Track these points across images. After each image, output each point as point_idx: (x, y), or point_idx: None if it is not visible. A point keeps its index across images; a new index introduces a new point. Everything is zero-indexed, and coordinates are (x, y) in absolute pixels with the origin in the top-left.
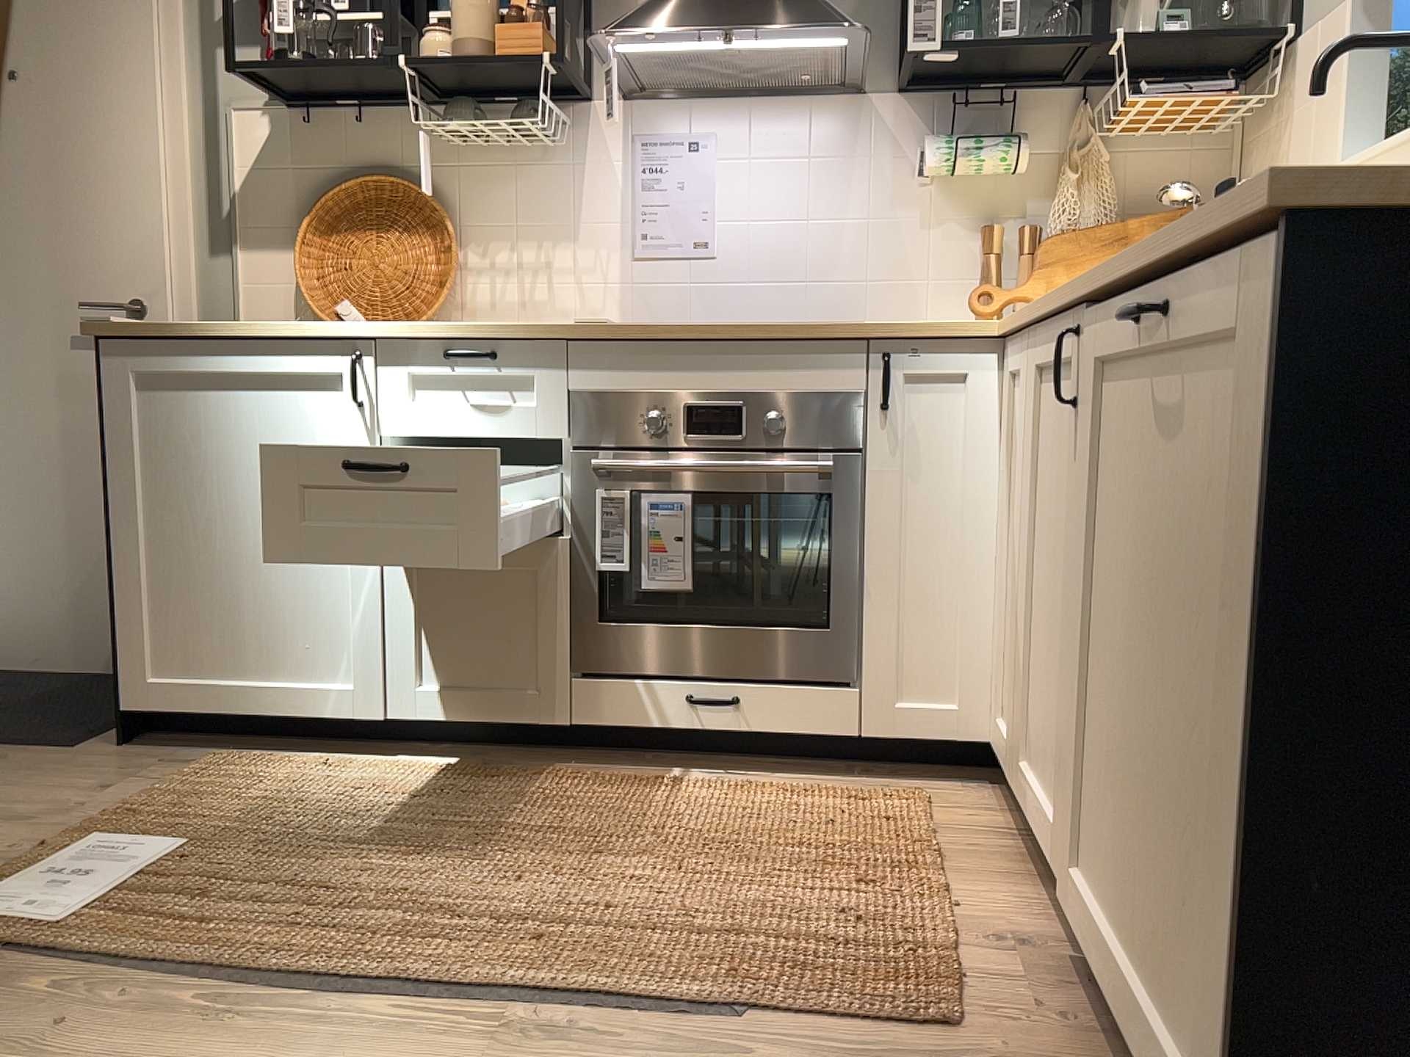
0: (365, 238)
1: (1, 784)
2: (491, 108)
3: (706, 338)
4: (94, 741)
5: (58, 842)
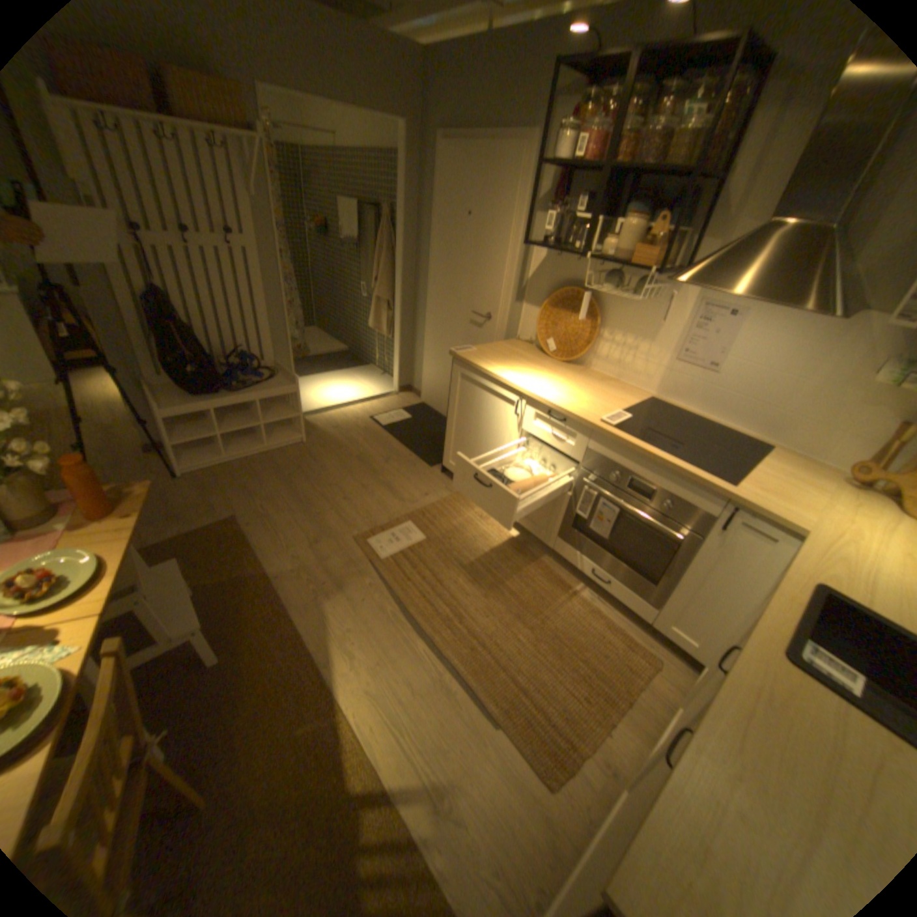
0: (567, 313)
1: (409, 477)
2: (635, 269)
3: (649, 457)
4: (438, 465)
5: (405, 514)
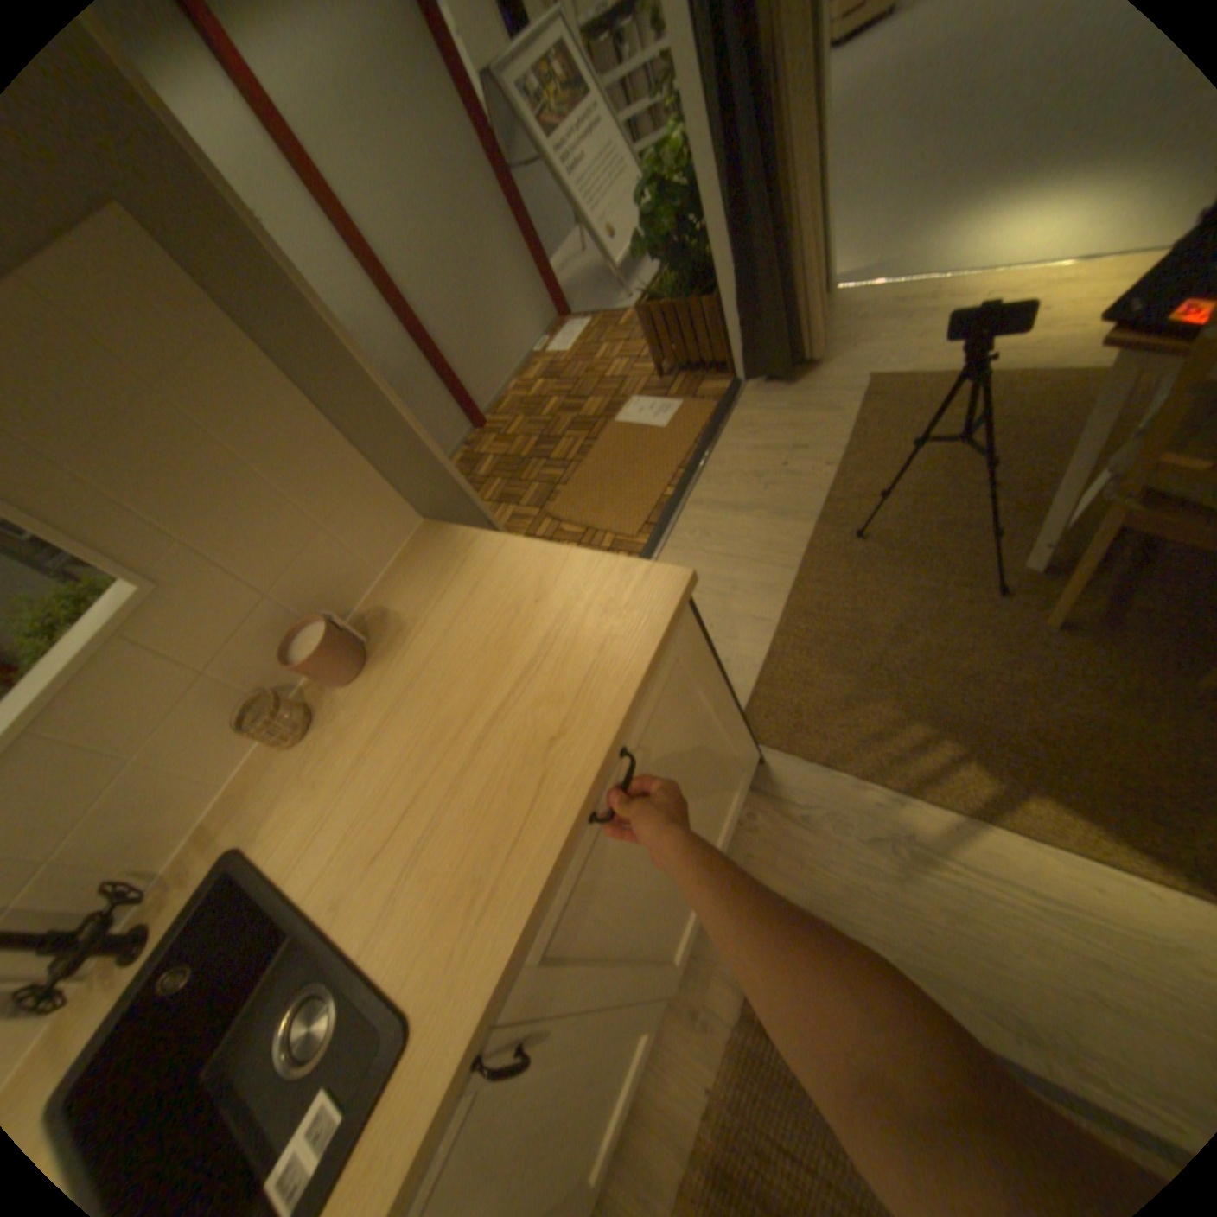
0: None
1: None
2: None
3: None
4: None
5: None
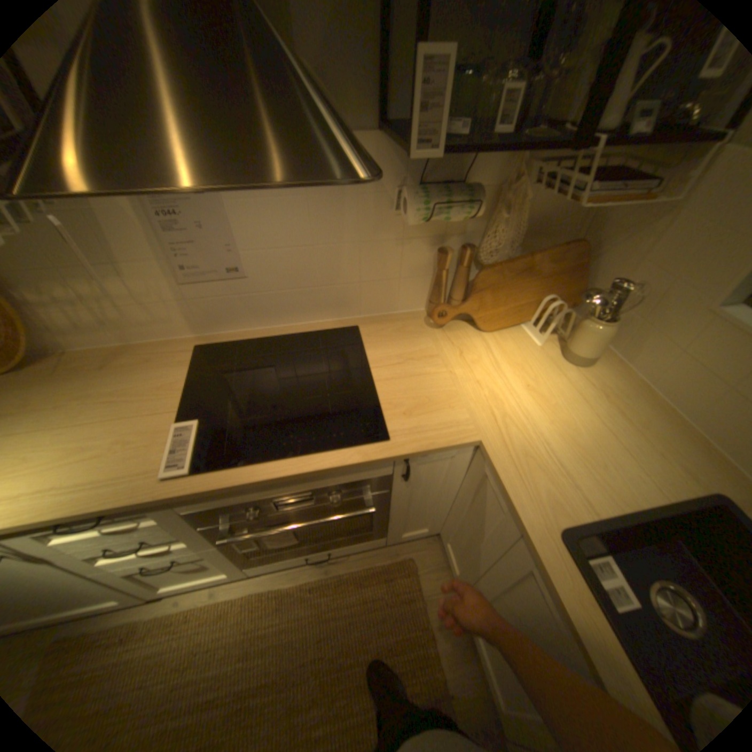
0: None
1: None
2: None
3: (276, 480)
4: None
5: None
